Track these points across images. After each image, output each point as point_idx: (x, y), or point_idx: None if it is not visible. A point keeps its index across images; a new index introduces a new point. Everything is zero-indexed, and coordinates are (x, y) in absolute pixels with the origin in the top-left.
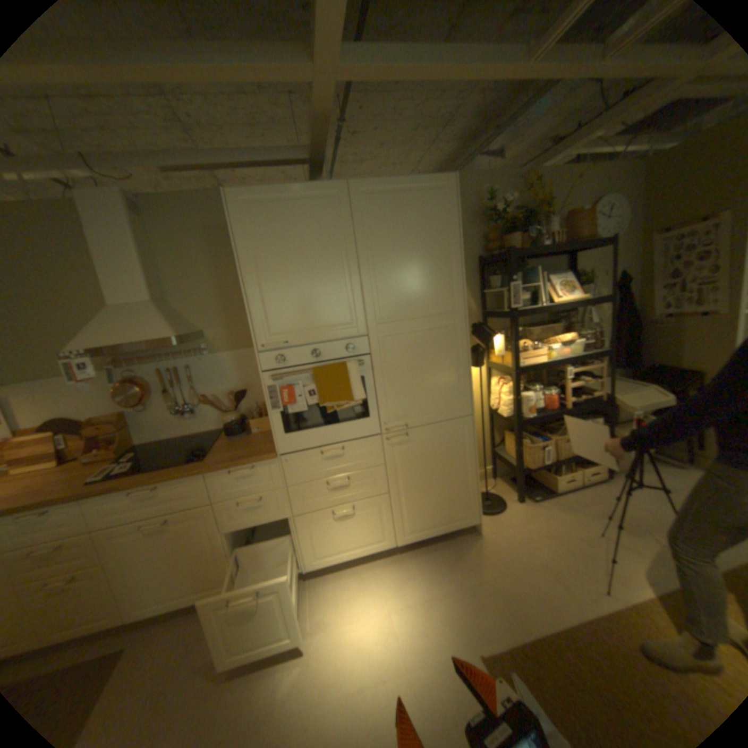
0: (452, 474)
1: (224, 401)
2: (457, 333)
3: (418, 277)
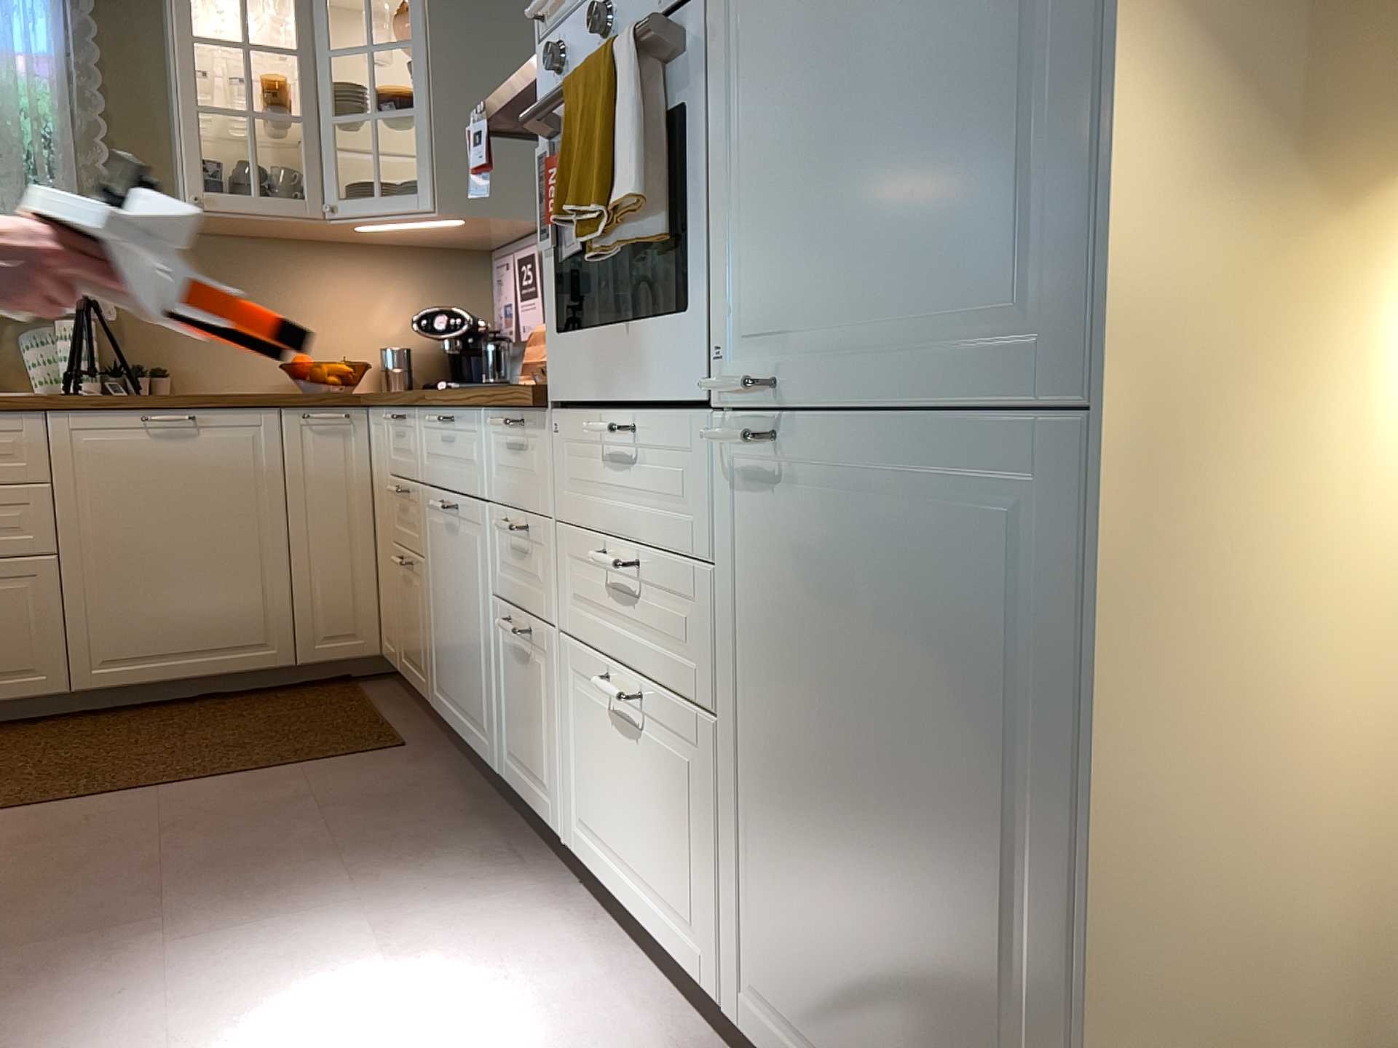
0: (957, 830)
1: None
2: None
3: None
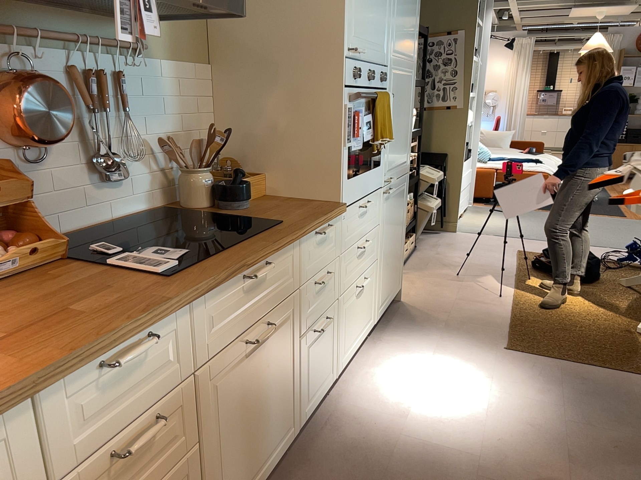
0: (399, 234)
1: (160, 153)
2: (412, 84)
3: (408, 15)
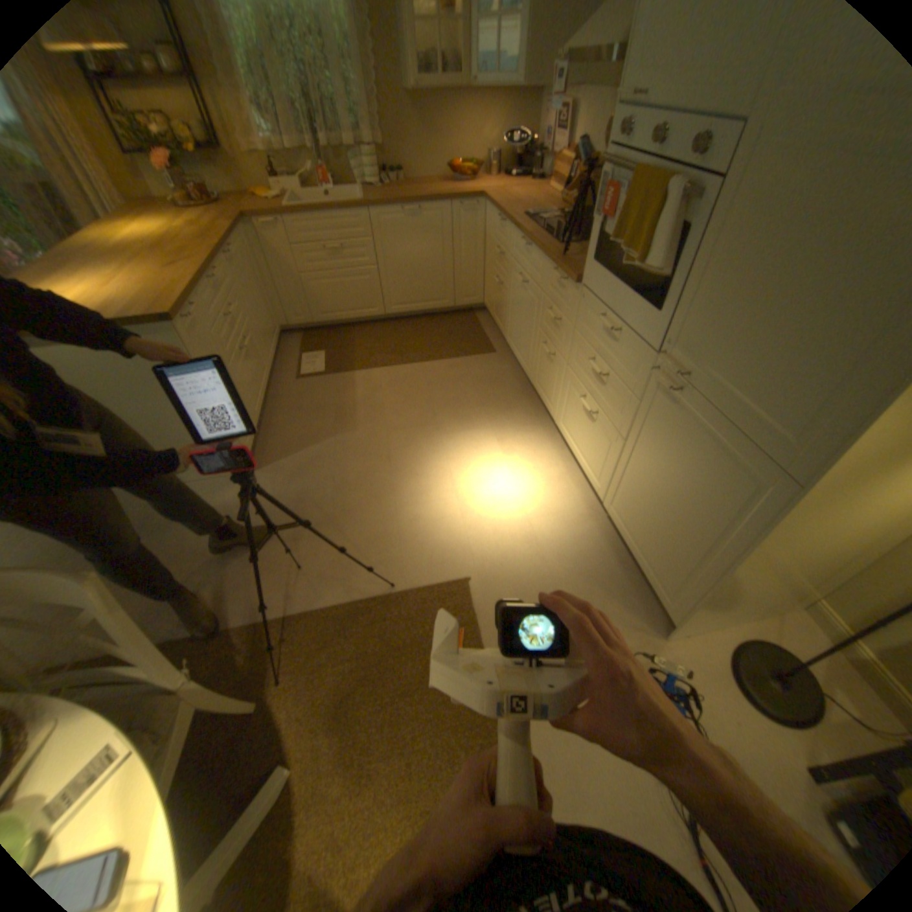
0: (689, 524)
1: None
2: None
3: None
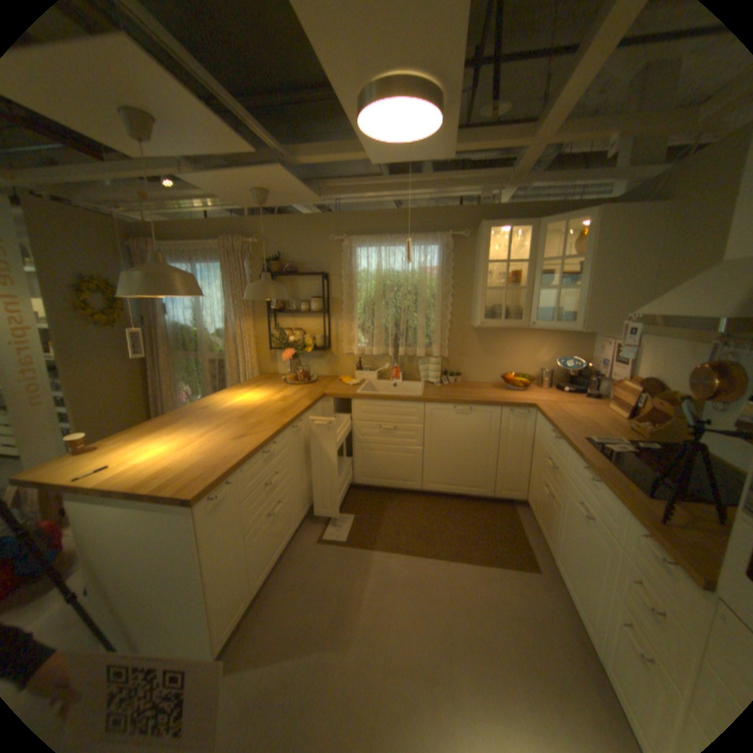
0: None
1: None
2: None
3: None
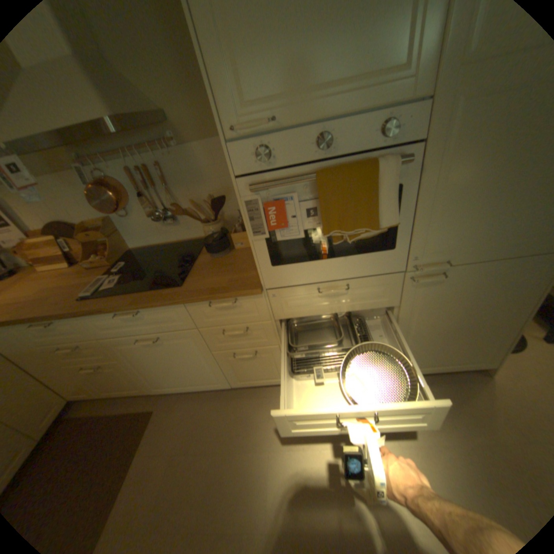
0: (490, 321)
1: (203, 205)
2: None
3: None
